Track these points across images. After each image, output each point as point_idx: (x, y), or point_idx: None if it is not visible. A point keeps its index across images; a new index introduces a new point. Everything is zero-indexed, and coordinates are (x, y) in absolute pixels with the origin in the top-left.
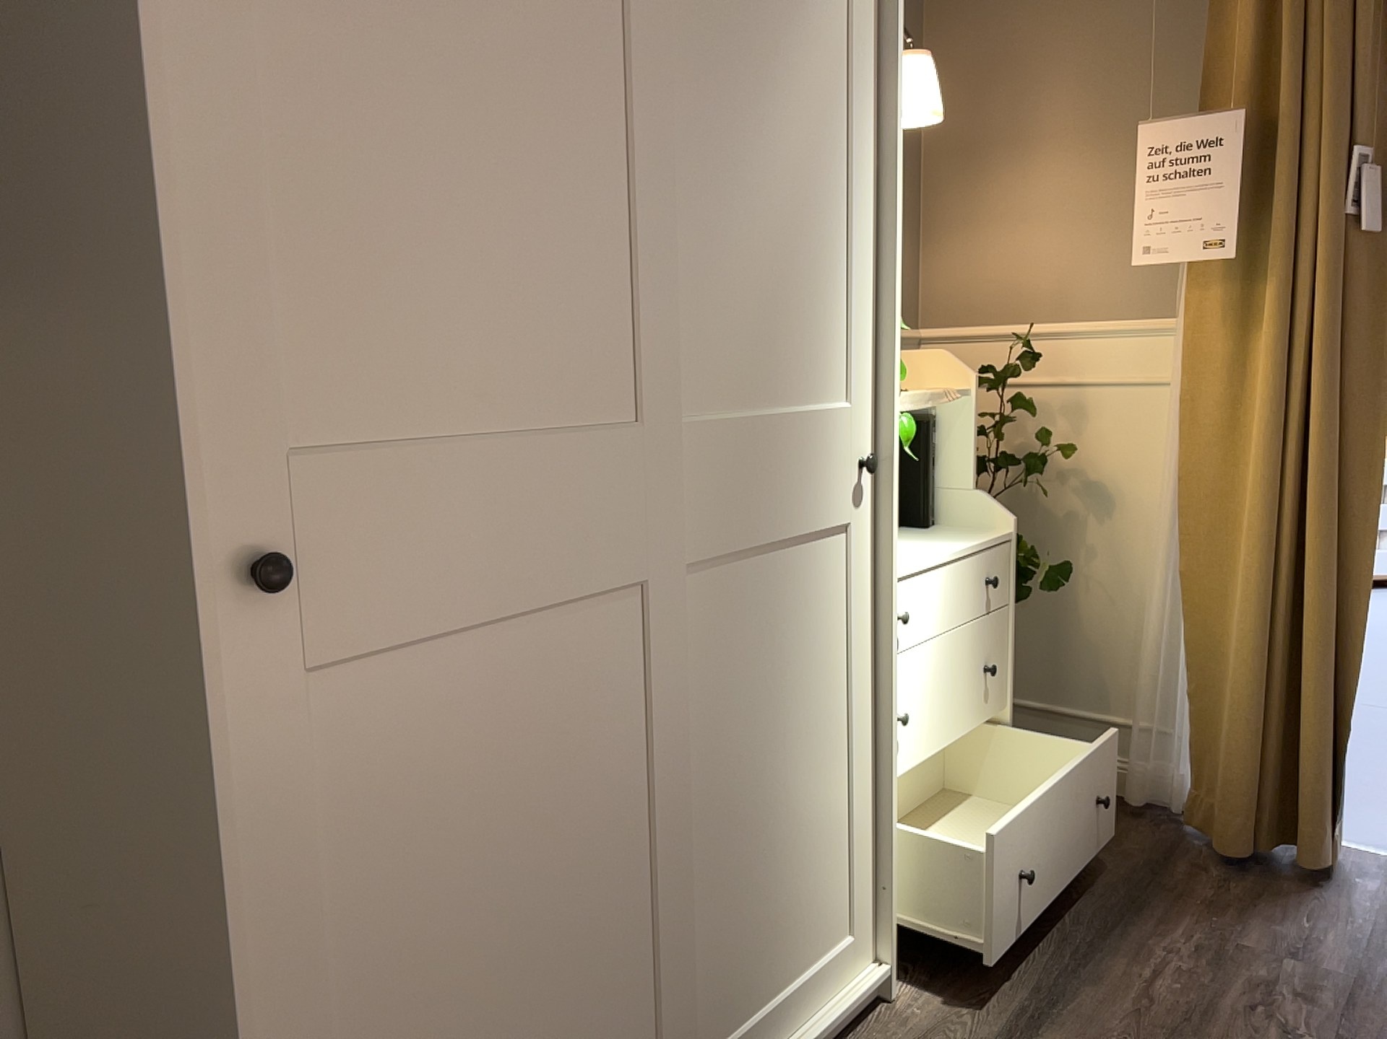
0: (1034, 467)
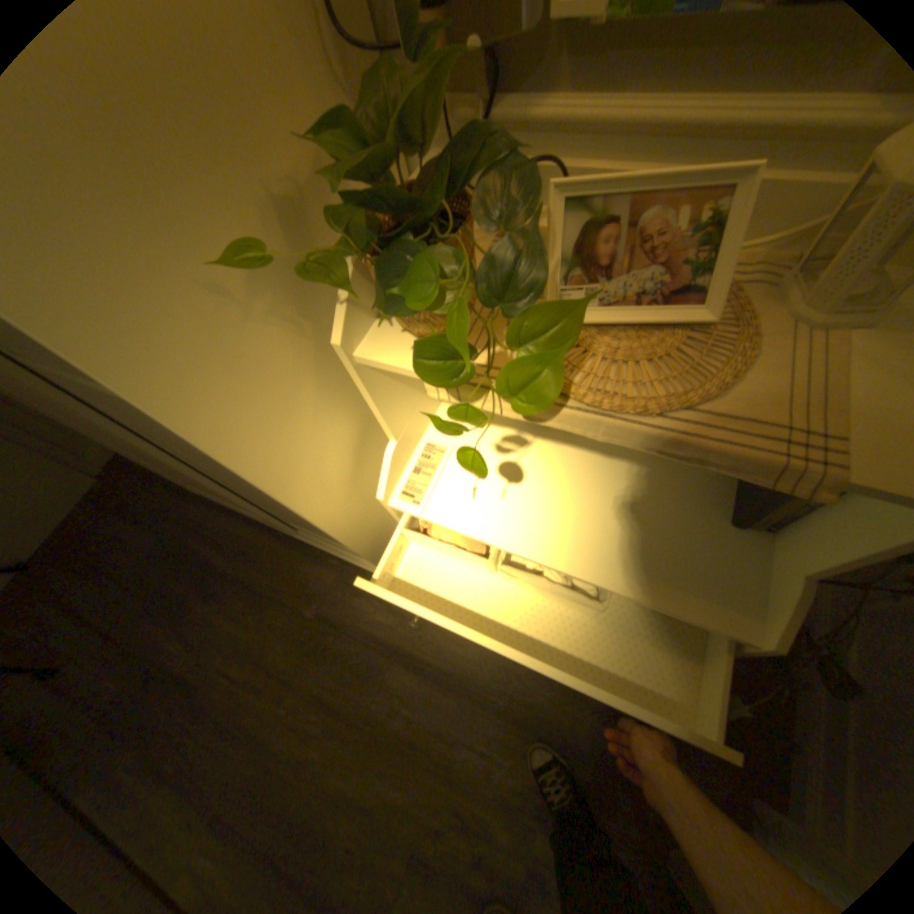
0: None
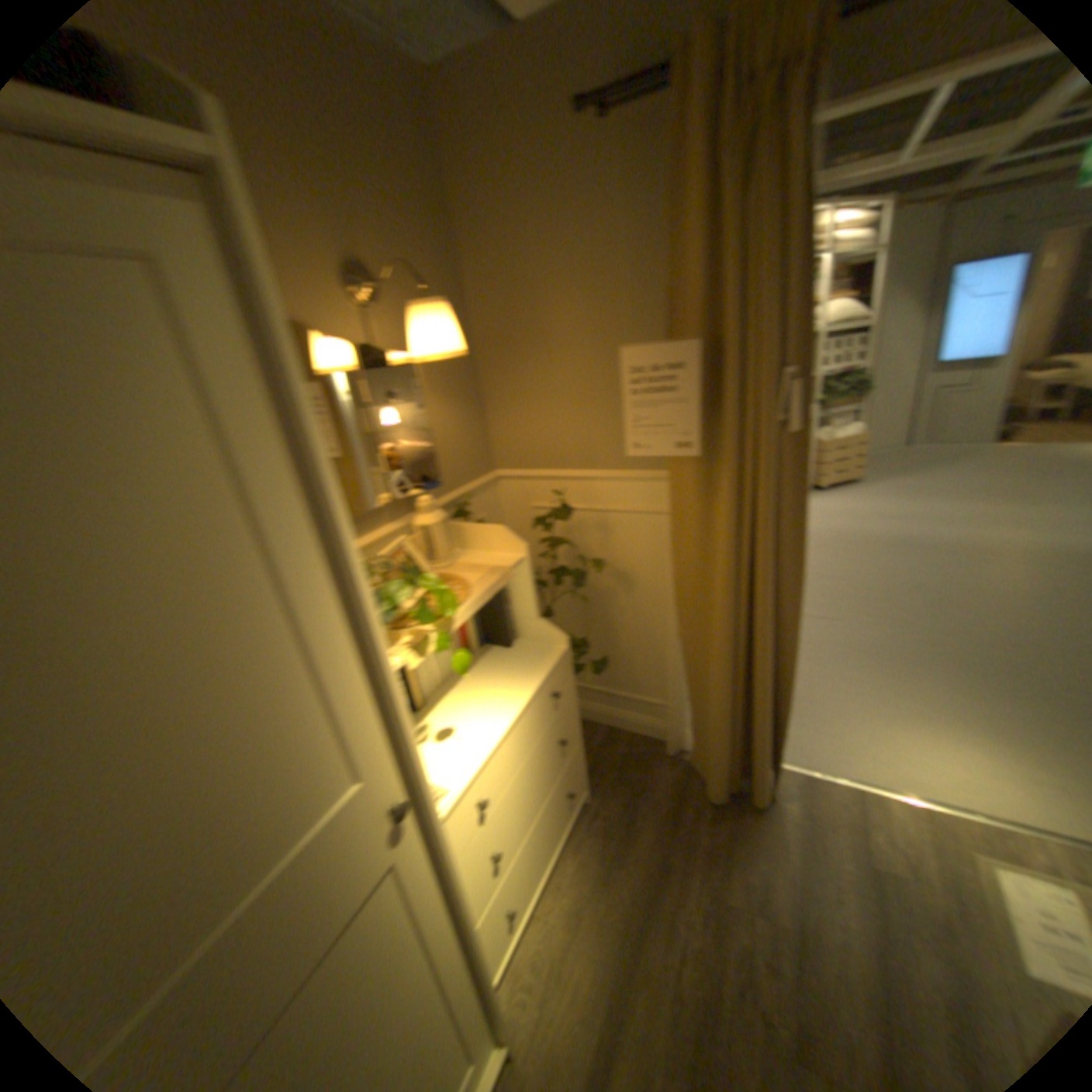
0: (585, 577)
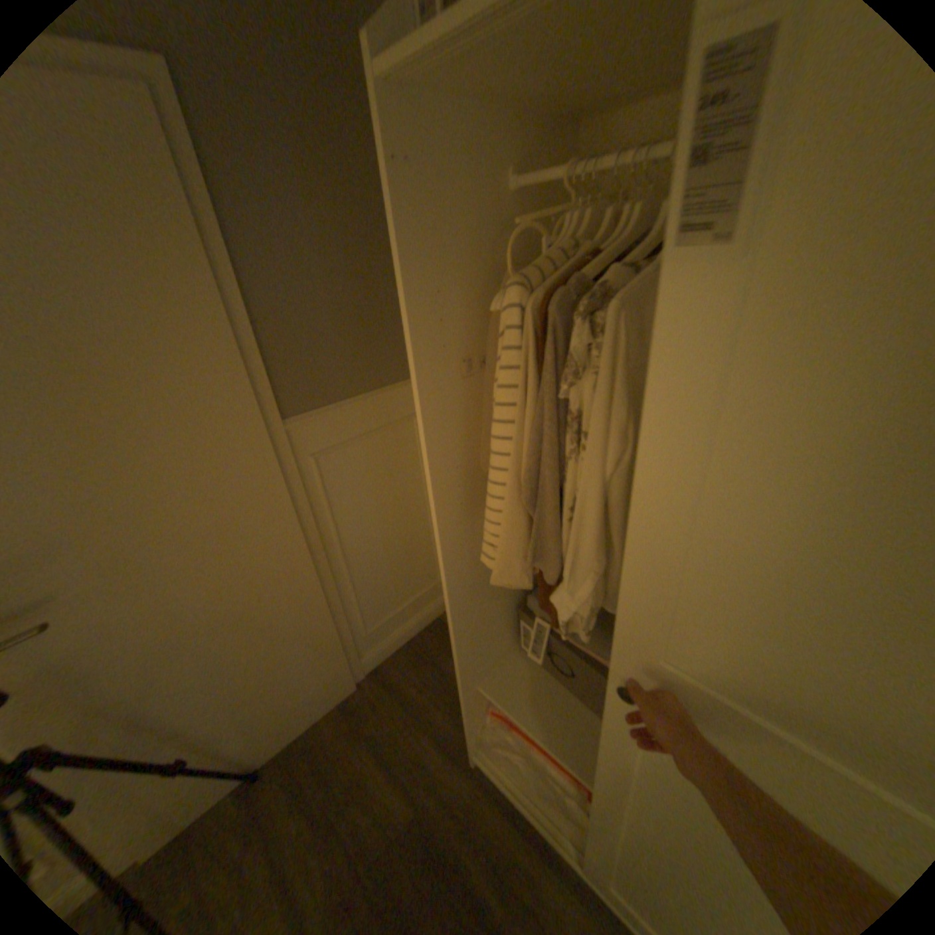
0: None
